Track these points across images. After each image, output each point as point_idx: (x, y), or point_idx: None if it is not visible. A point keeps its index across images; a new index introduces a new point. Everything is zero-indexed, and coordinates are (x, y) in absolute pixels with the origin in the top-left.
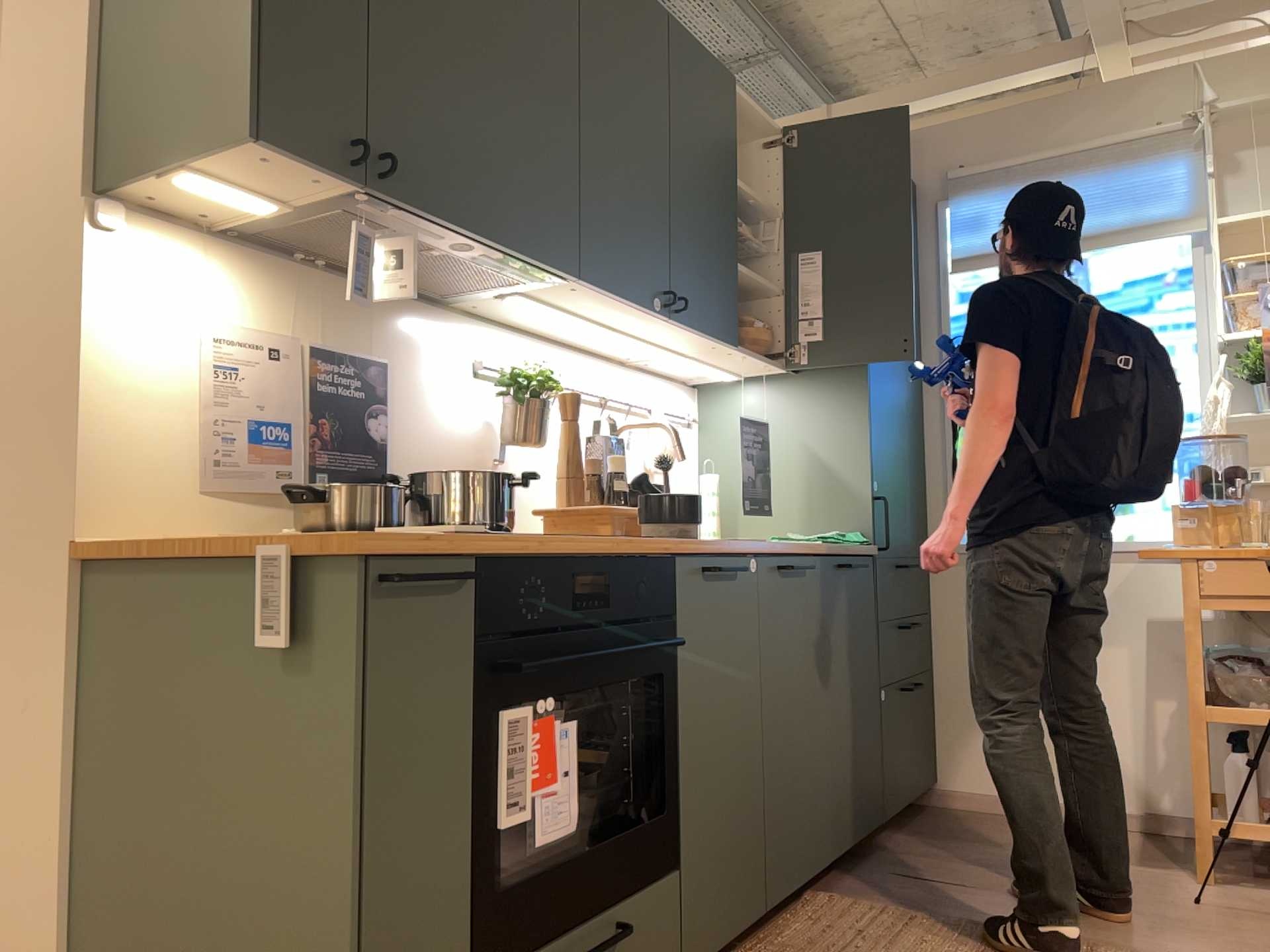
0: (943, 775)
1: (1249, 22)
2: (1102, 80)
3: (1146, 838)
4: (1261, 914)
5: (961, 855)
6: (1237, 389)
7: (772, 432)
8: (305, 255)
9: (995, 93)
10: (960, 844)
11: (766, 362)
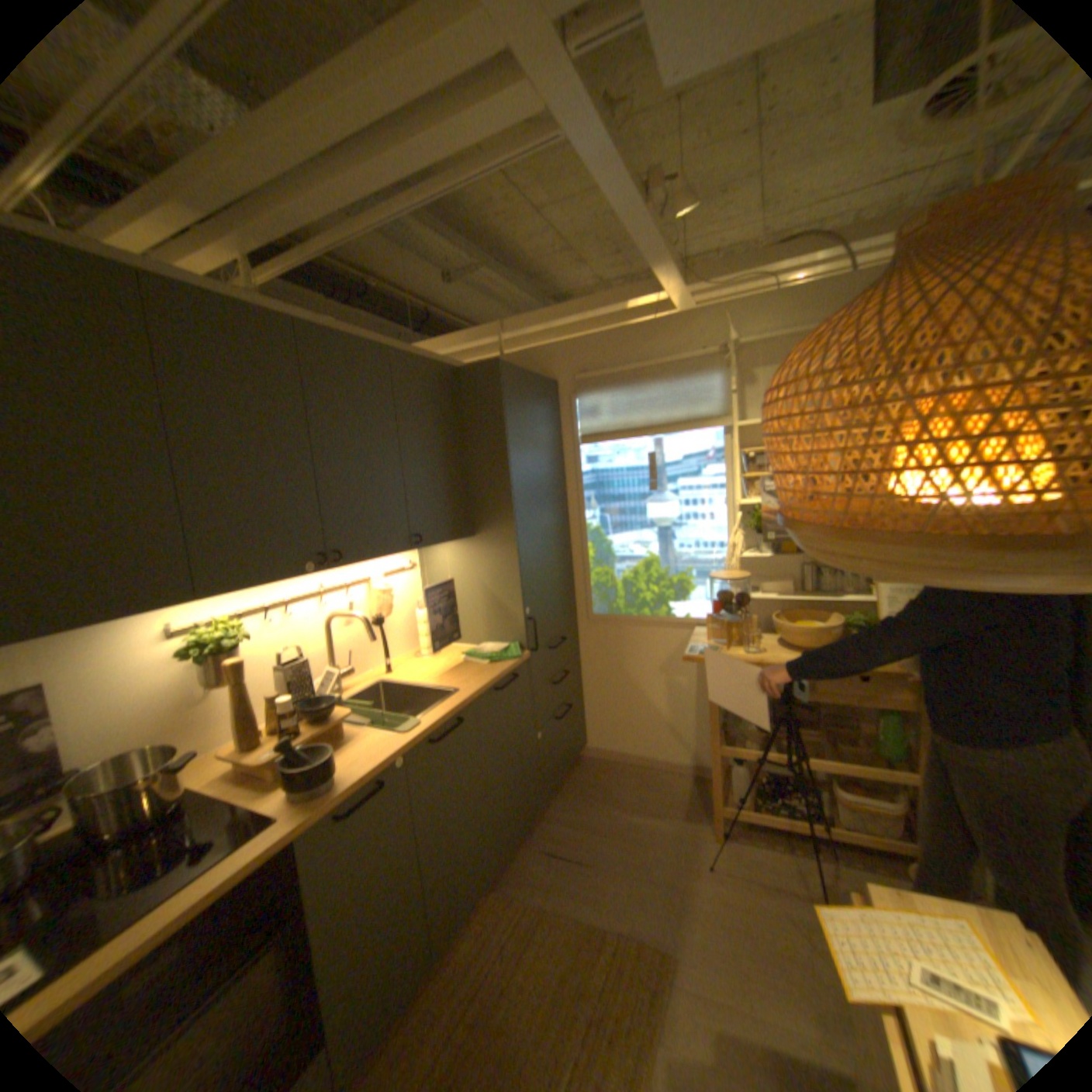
0: (589, 741)
1: (764, 274)
2: (674, 303)
3: (694, 785)
4: (744, 881)
5: (587, 822)
6: (750, 529)
7: (461, 574)
8: None
9: (606, 313)
10: (589, 807)
11: (444, 542)
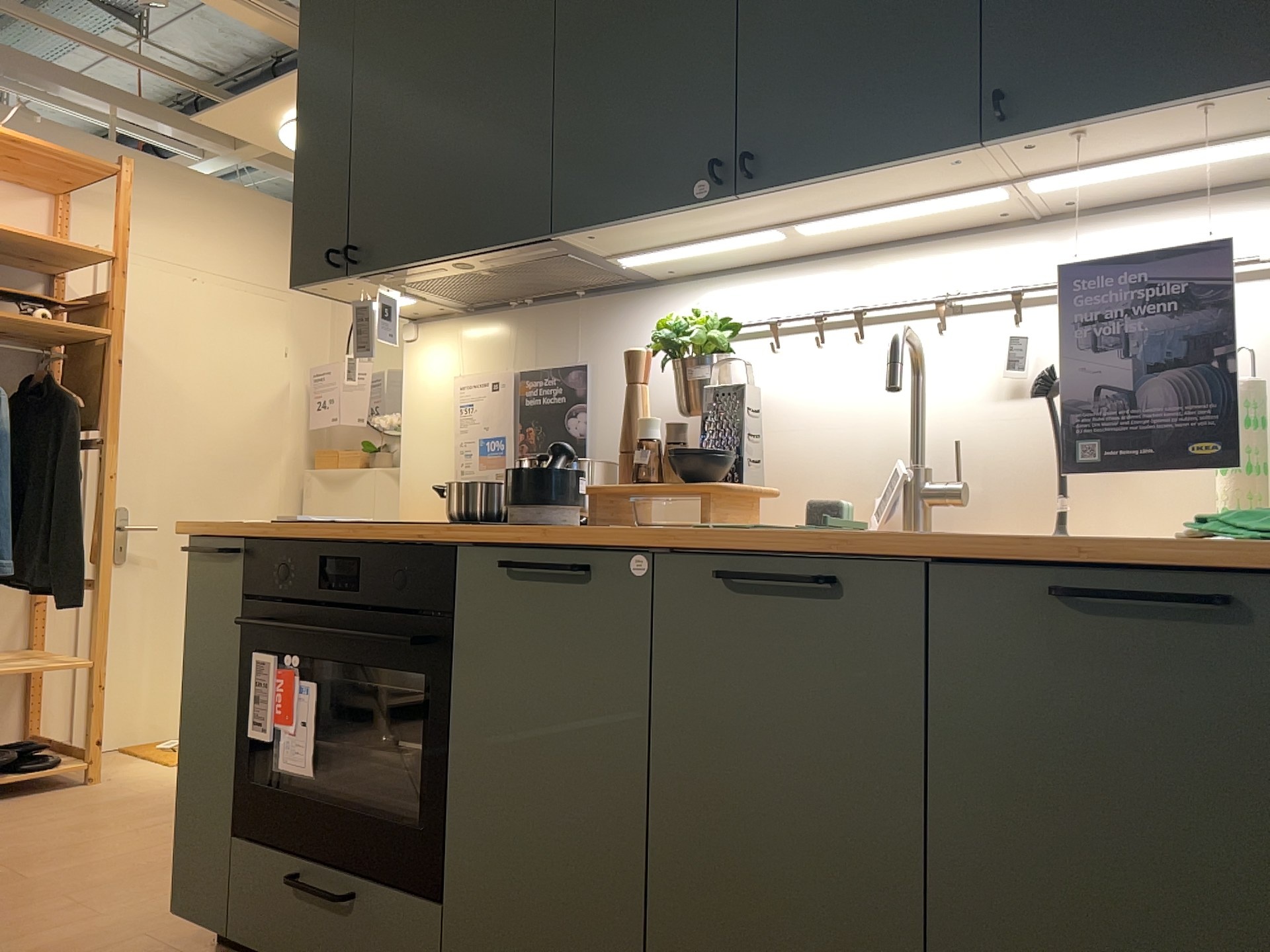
0: None
1: None
2: None
3: None
4: None
5: None
6: None
7: None
8: (512, 301)
9: None
10: None
11: (1179, 111)
